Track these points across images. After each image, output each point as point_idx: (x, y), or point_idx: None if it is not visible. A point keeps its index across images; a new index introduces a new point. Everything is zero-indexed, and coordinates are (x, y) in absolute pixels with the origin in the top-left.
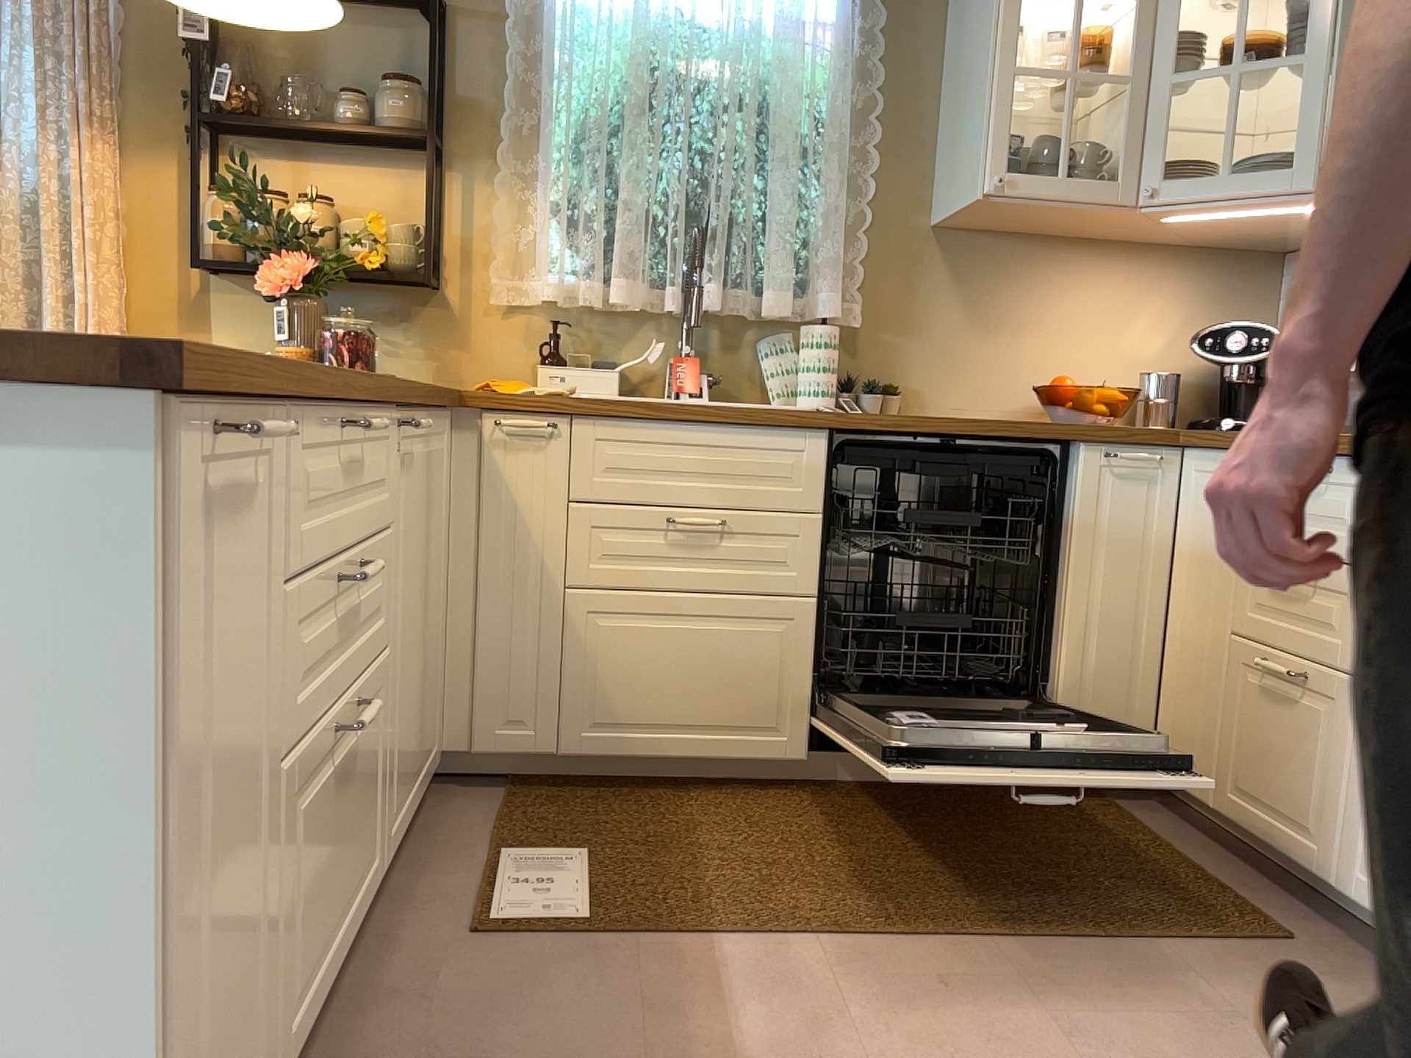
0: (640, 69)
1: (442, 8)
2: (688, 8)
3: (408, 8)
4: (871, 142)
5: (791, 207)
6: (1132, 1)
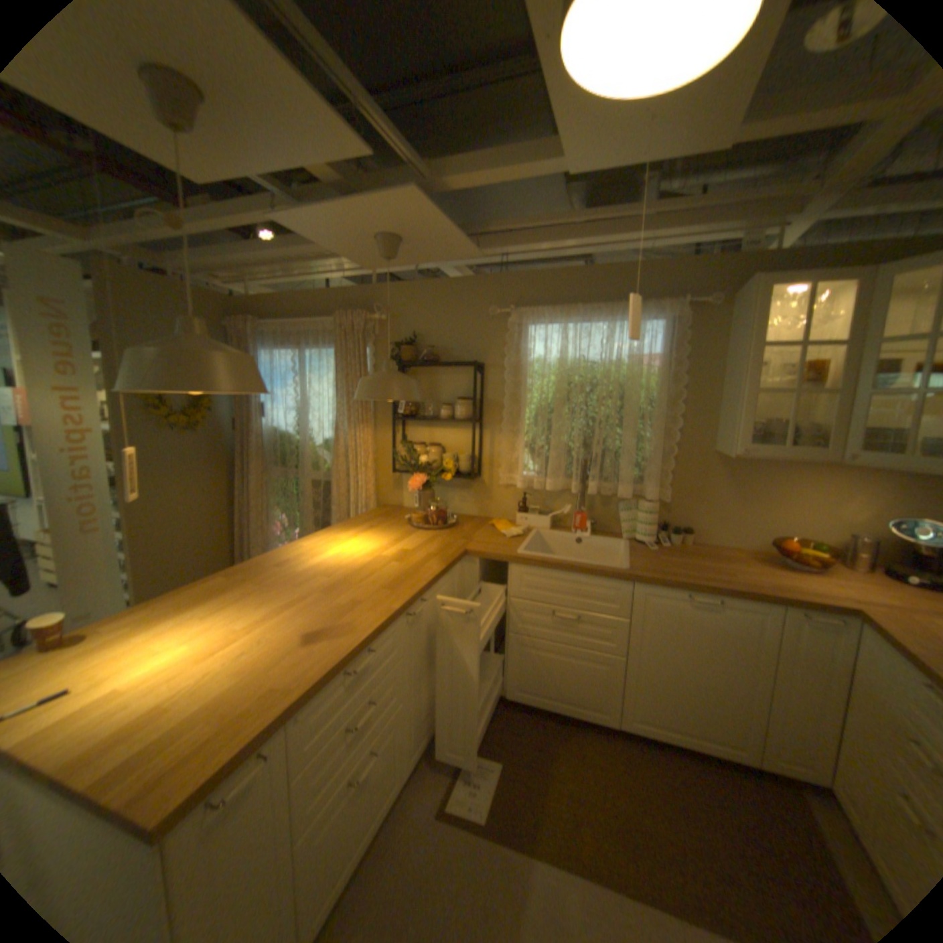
0: (560, 388)
1: (477, 370)
2: (585, 355)
3: (467, 366)
4: (679, 413)
5: (633, 449)
6: (844, 345)
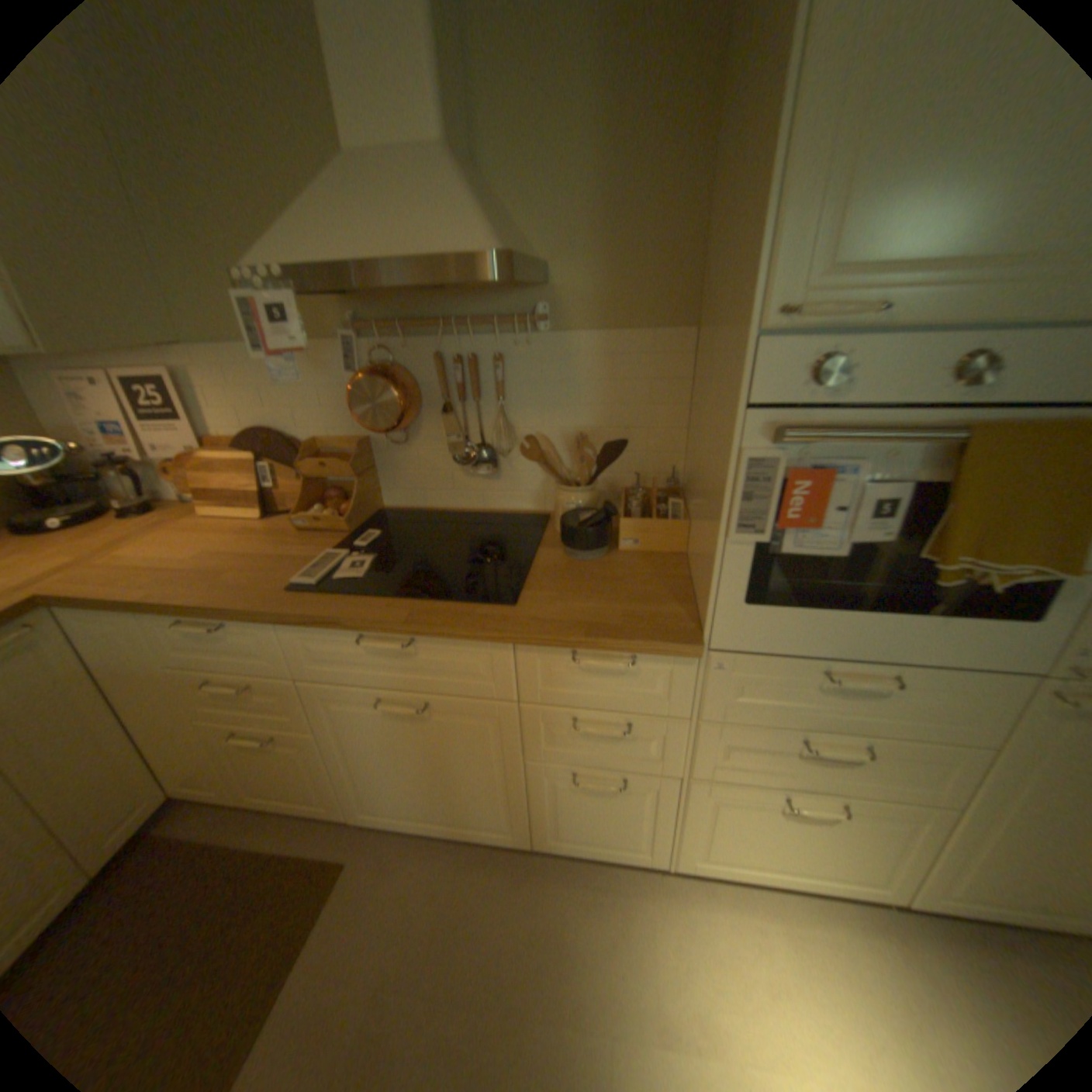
0: None
1: None
2: None
3: None
4: None
5: None
6: None
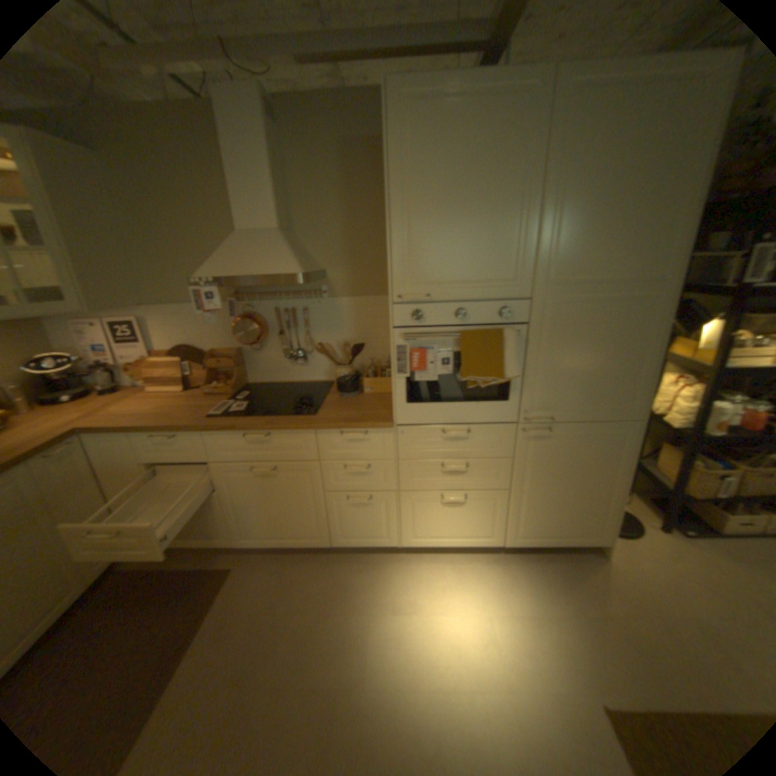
0: None
1: None
2: None
3: None
4: None
5: None
6: None
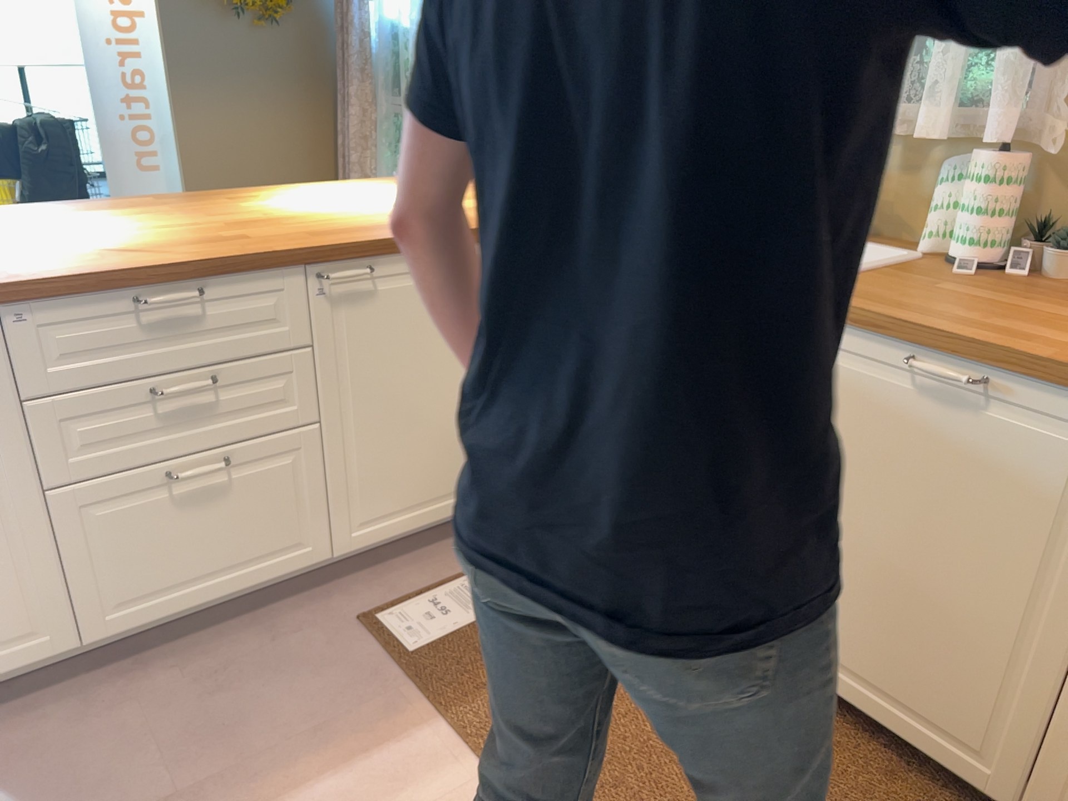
0: None
1: None
2: None
3: None
4: None
5: None
6: None
